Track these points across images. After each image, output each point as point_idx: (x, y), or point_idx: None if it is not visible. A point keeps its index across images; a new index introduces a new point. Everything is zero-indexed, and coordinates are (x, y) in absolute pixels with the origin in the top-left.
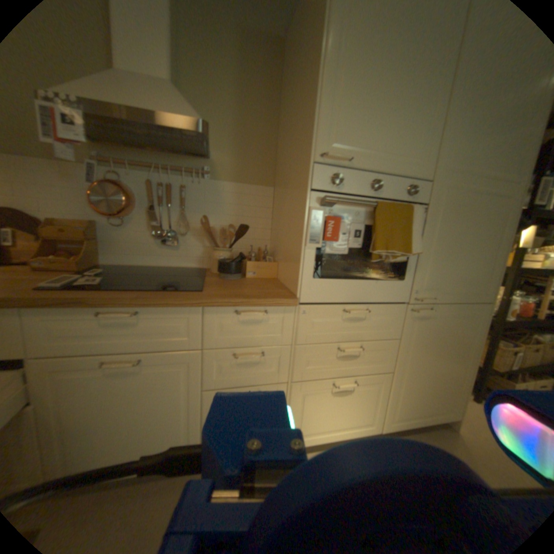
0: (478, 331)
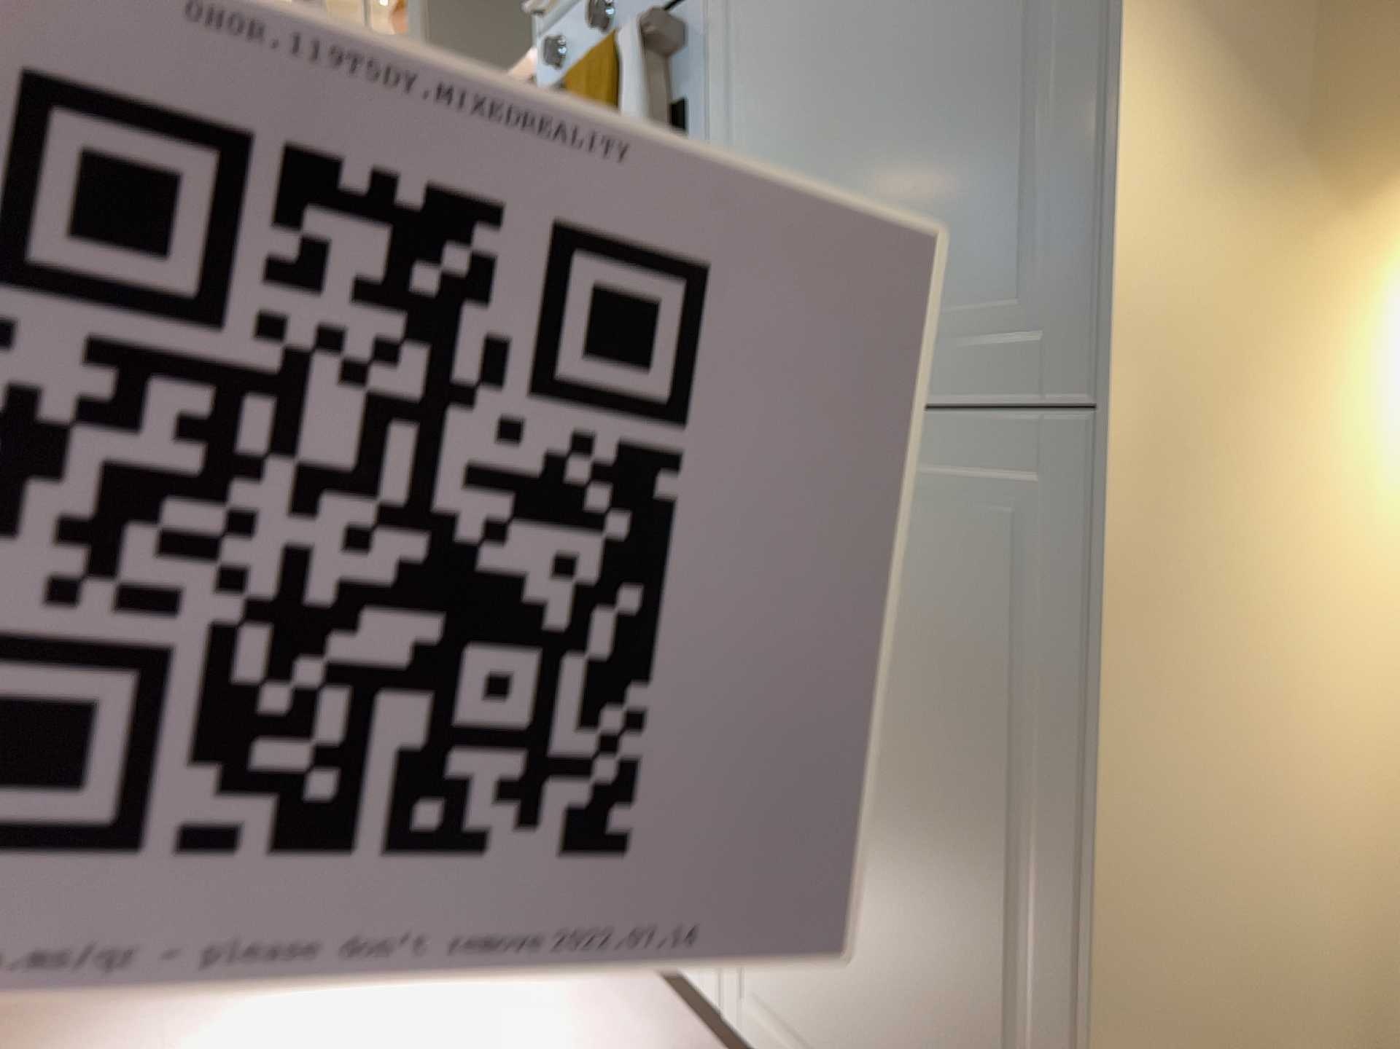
0: (1060, 638)
